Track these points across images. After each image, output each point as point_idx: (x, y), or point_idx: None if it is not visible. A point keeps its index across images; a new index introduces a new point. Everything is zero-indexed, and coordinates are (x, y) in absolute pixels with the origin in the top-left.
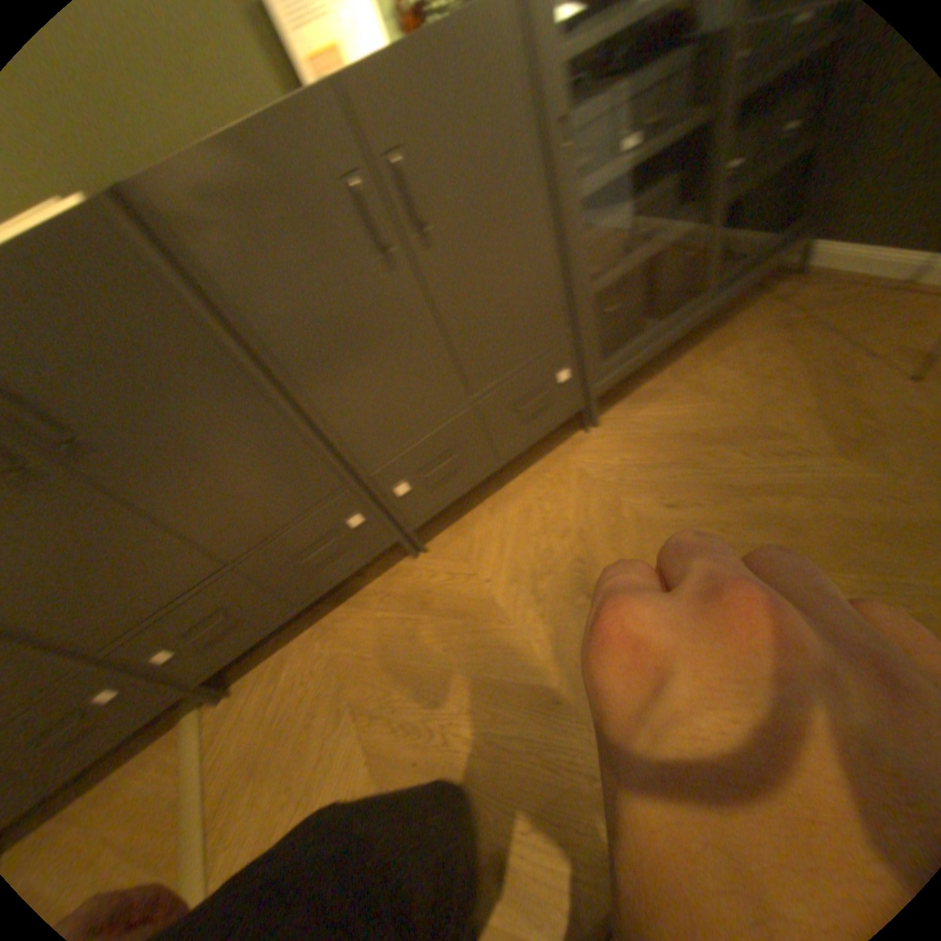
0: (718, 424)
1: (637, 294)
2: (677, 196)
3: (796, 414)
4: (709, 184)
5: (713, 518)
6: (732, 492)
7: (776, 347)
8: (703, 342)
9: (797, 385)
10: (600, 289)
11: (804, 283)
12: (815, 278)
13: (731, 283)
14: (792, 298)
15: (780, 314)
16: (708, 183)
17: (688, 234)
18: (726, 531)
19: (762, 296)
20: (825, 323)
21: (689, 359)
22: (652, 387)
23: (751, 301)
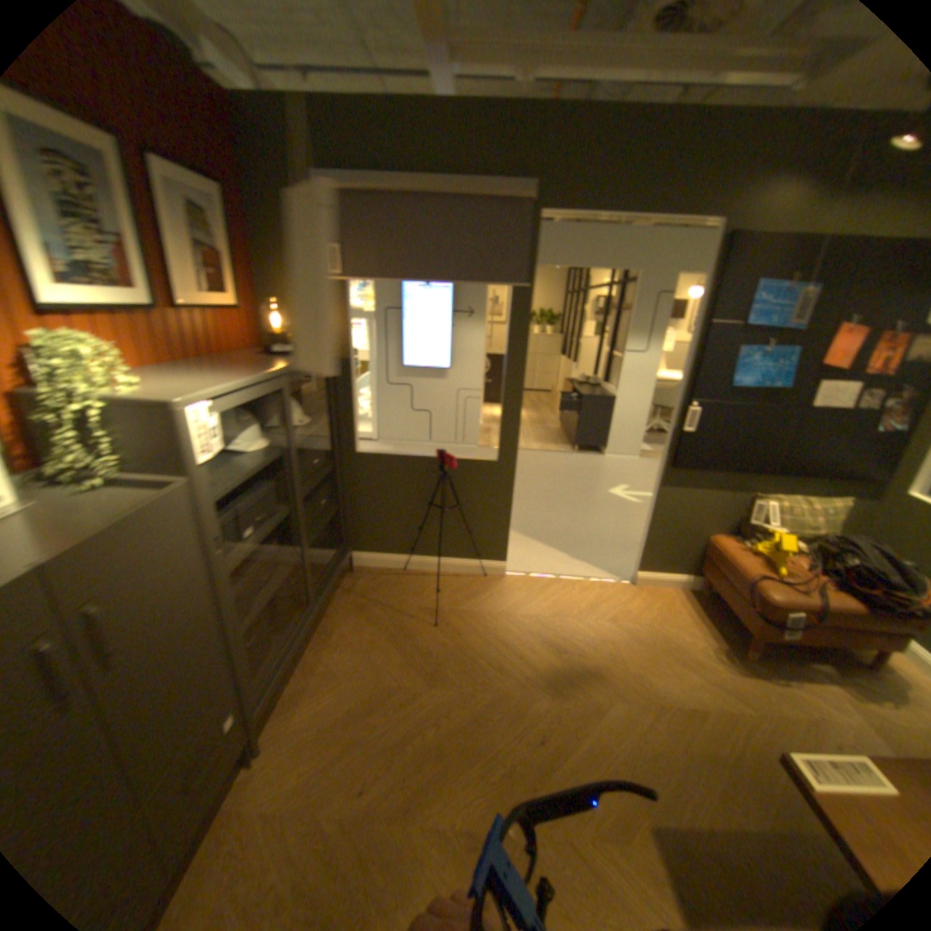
0: (353, 703)
1: (262, 624)
2: (276, 554)
3: (394, 673)
4: (291, 541)
5: (389, 786)
6: (389, 755)
7: (360, 629)
8: (311, 639)
9: (384, 652)
10: (241, 635)
11: (353, 580)
12: (357, 576)
13: (318, 595)
14: (352, 592)
15: (350, 604)
16: (290, 540)
17: (287, 573)
18: (401, 791)
19: (333, 593)
20: (377, 604)
21: (307, 656)
22: (288, 693)
23: (328, 598)
